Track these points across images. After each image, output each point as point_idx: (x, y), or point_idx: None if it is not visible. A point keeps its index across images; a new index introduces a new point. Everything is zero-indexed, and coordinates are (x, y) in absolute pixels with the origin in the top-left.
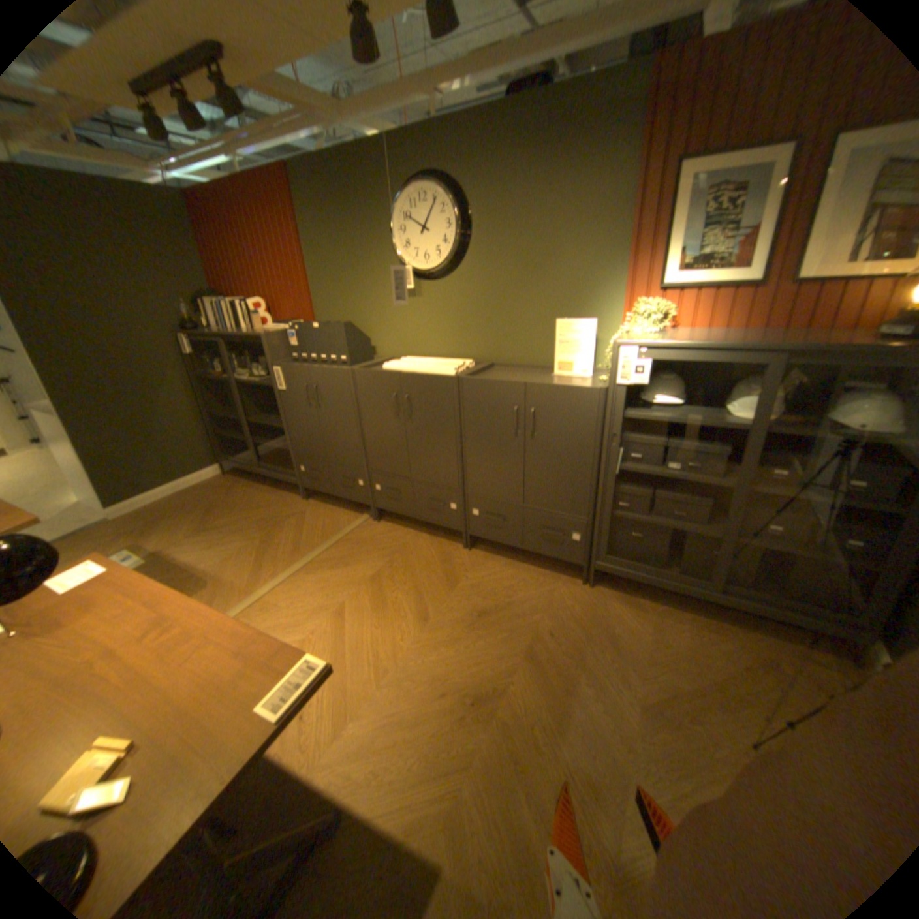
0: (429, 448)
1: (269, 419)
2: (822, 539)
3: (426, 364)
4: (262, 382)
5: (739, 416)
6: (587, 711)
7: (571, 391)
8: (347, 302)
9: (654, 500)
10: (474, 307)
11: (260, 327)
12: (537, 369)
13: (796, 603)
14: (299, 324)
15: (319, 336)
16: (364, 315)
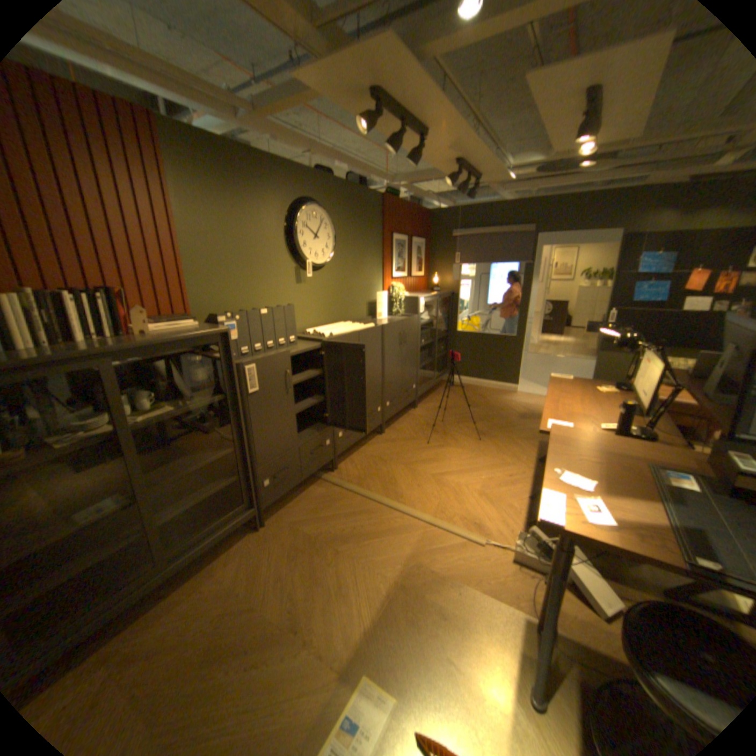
0: (370, 377)
1: (172, 469)
2: (439, 350)
3: (338, 327)
4: (177, 408)
5: (425, 319)
6: (477, 416)
7: (412, 319)
8: (238, 289)
9: (421, 357)
10: (335, 289)
11: (150, 329)
12: (366, 320)
13: (439, 373)
14: (242, 312)
15: (268, 321)
16: (258, 301)
